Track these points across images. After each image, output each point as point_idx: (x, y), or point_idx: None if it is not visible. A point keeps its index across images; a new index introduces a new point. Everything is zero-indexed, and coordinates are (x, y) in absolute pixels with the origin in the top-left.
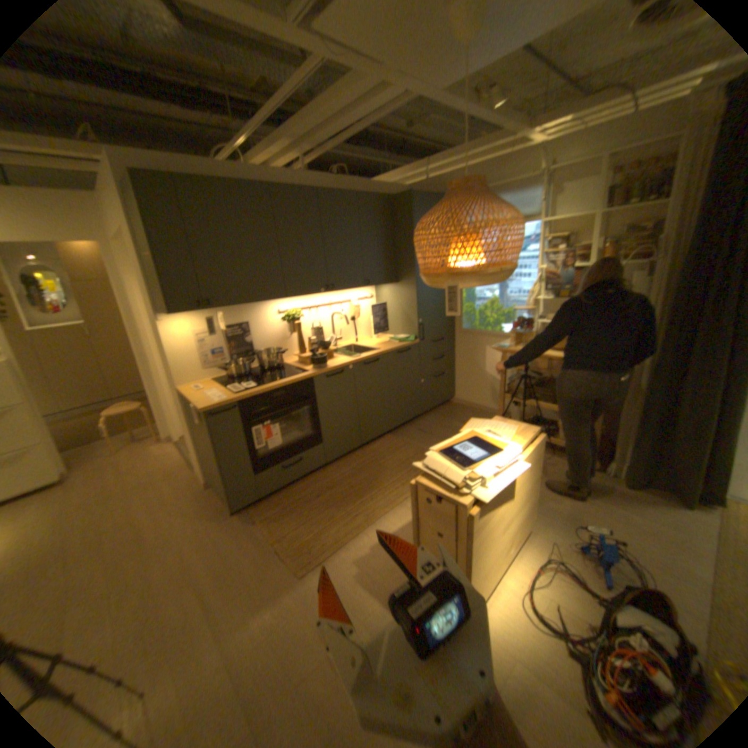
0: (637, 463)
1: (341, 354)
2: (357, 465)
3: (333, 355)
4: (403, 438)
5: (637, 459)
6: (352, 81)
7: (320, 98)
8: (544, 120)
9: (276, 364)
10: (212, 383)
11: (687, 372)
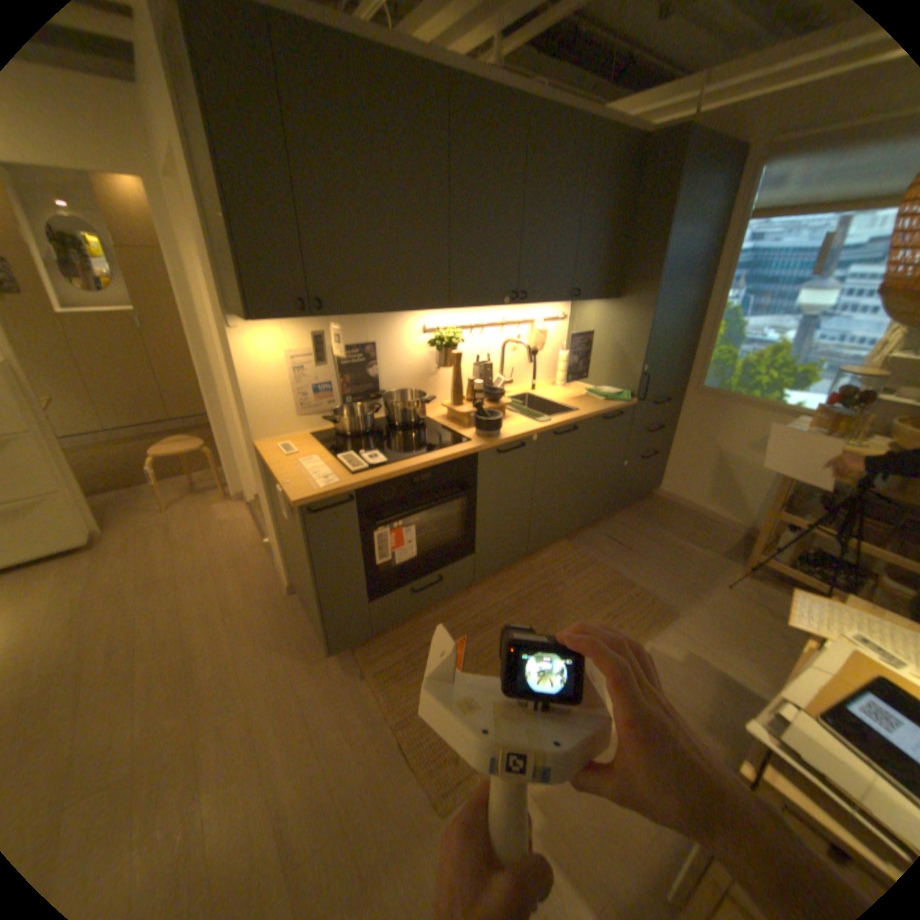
0: None
1: (513, 410)
2: (519, 589)
3: (502, 411)
4: (585, 548)
5: None
6: None
7: None
8: None
9: (414, 419)
10: (310, 442)
11: None
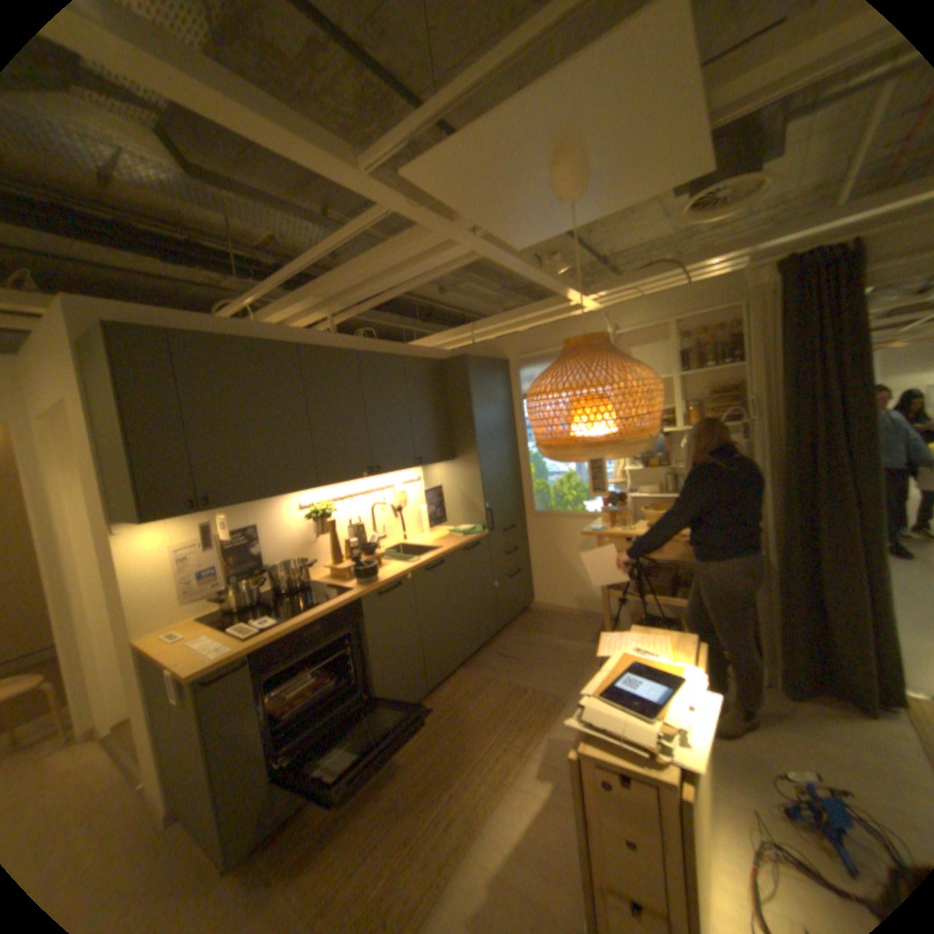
0: (794, 664)
1: (390, 559)
2: (427, 729)
3: (380, 562)
4: (482, 672)
5: (794, 659)
6: (413, 238)
7: (369, 255)
8: (598, 289)
9: (299, 584)
10: (196, 627)
11: (821, 543)
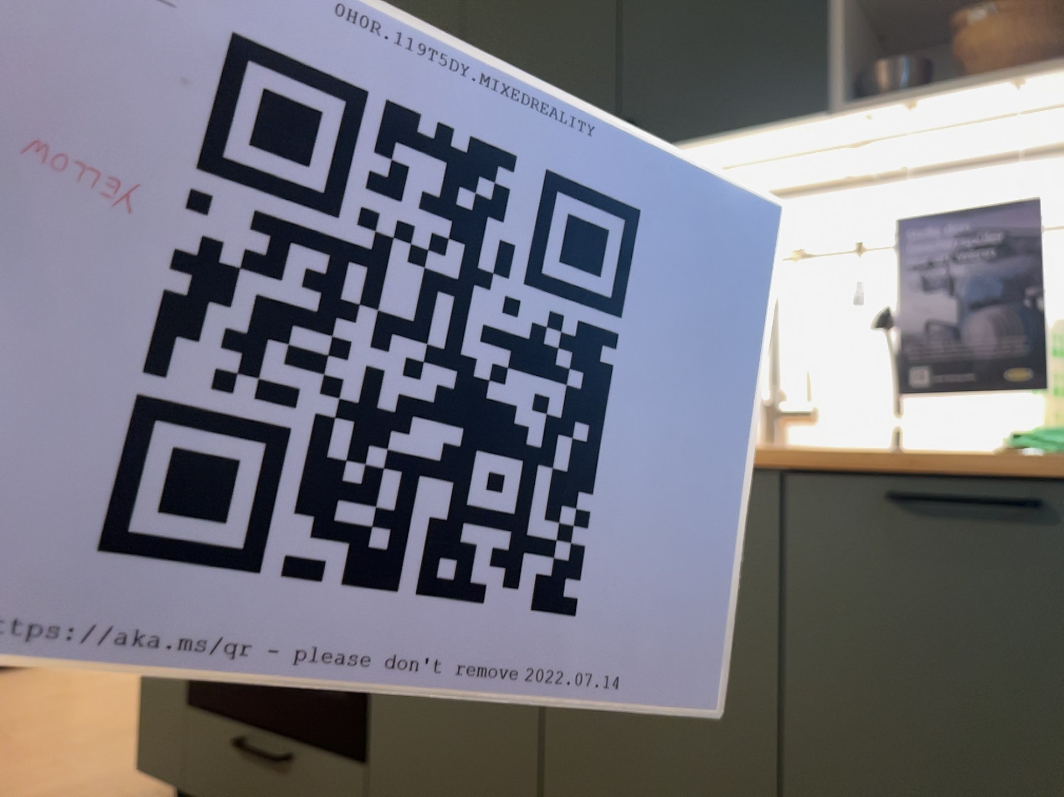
0: None
1: None
2: None
3: None
4: None
5: None
6: None
7: None
8: None
9: None
10: None
11: None
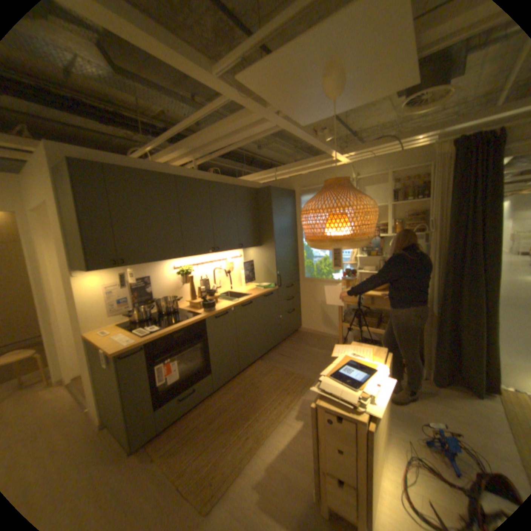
0: (441, 368)
1: (222, 299)
2: (238, 390)
3: (216, 300)
4: (270, 363)
5: (441, 365)
6: (242, 116)
7: (217, 125)
8: (349, 151)
9: (172, 310)
10: (116, 329)
11: (462, 303)
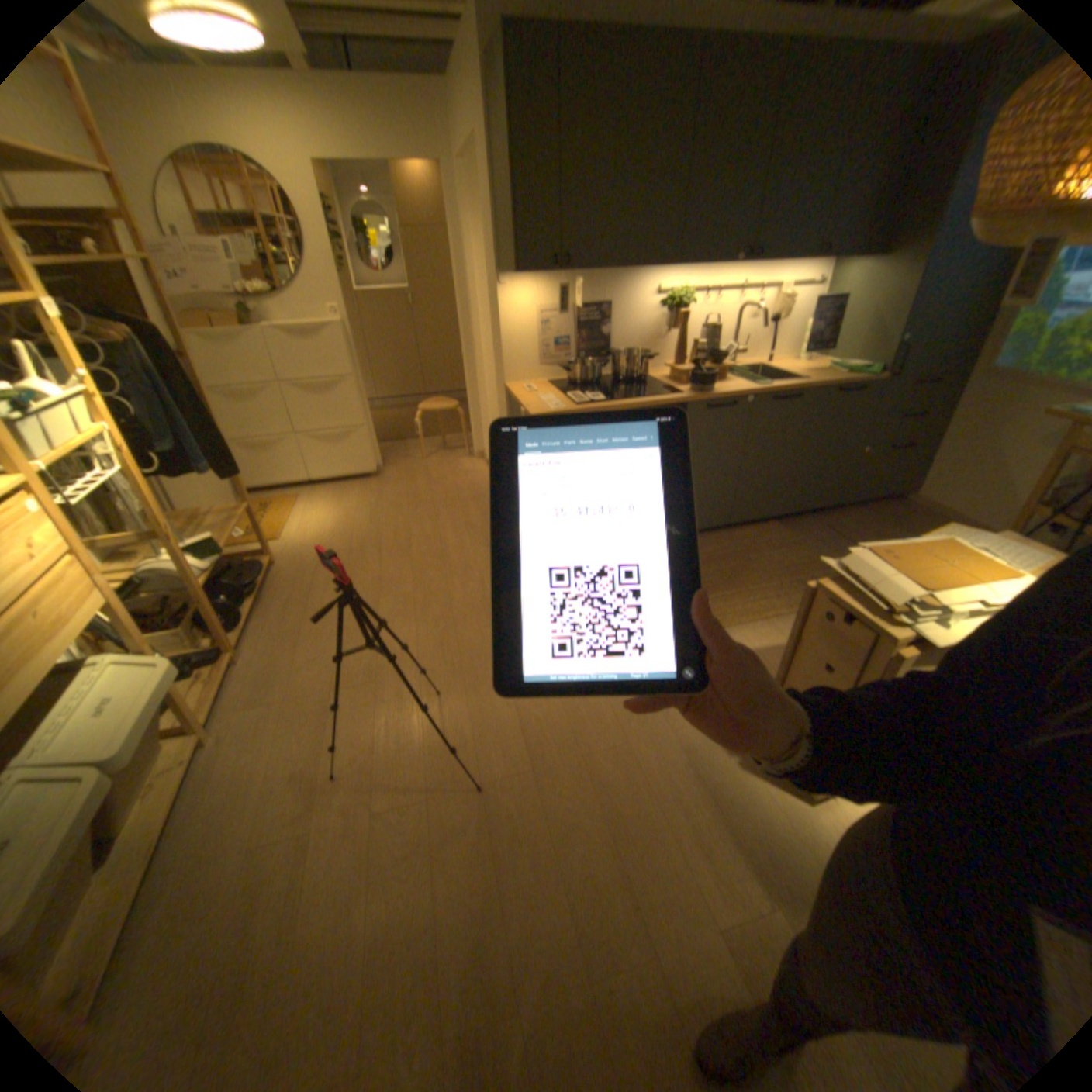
0: None
1: (737, 377)
2: (713, 550)
3: (724, 376)
4: (797, 533)
5: None
6: None
7: None
8: None
9: (635, 376)
10: (546, 387)
11: None
